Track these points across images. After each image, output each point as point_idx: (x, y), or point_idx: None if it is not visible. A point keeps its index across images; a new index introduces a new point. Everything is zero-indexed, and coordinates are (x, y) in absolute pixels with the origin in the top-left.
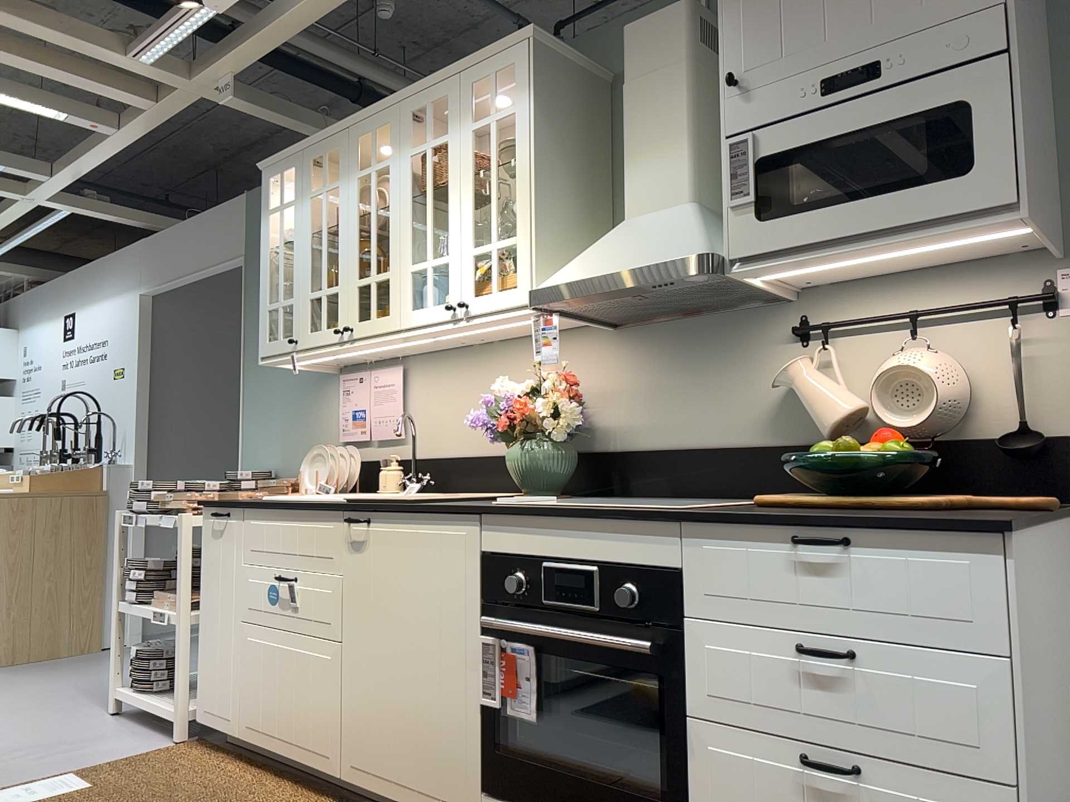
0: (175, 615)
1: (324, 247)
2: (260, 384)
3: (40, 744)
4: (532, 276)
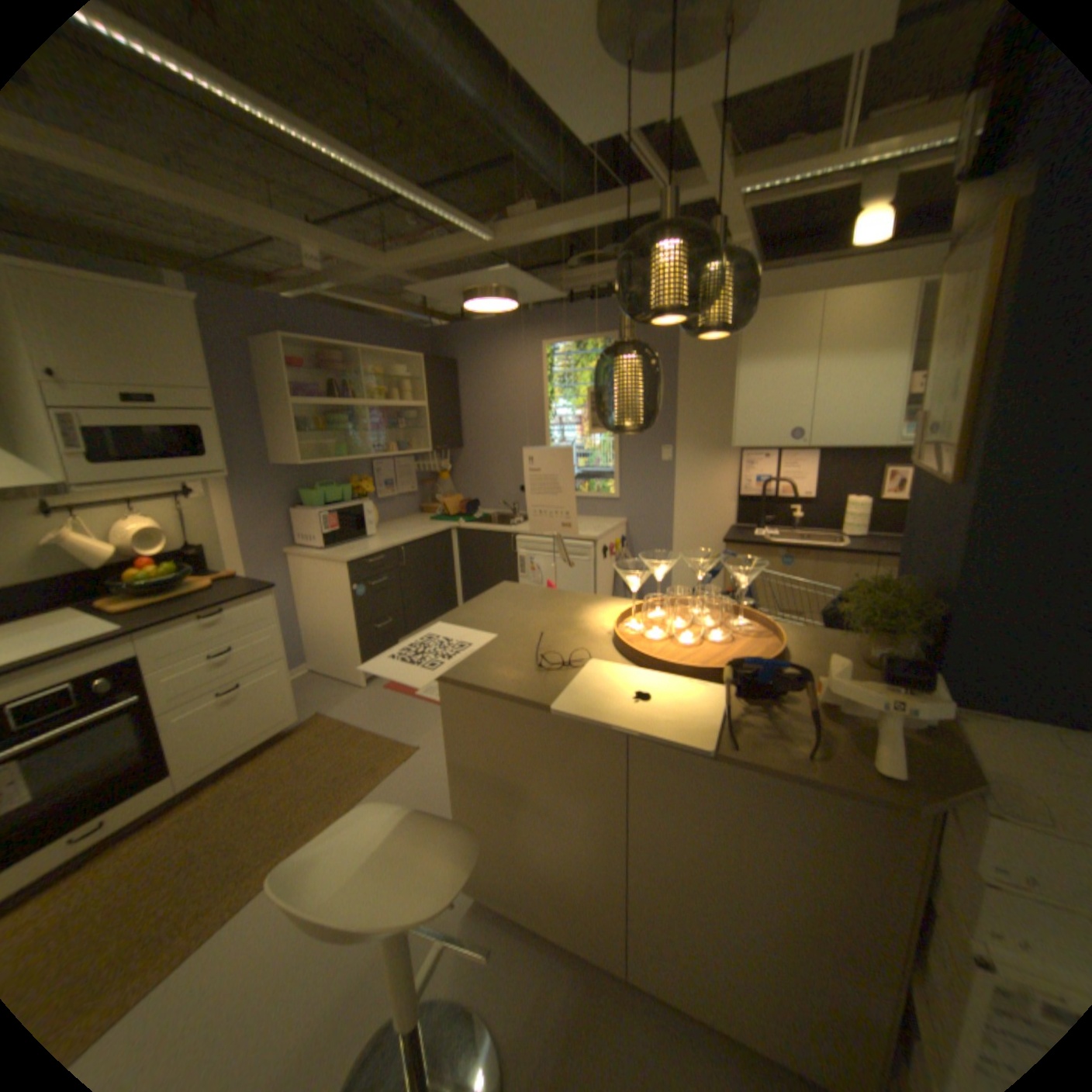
0: None
1: None
2: None
3: None
4: None
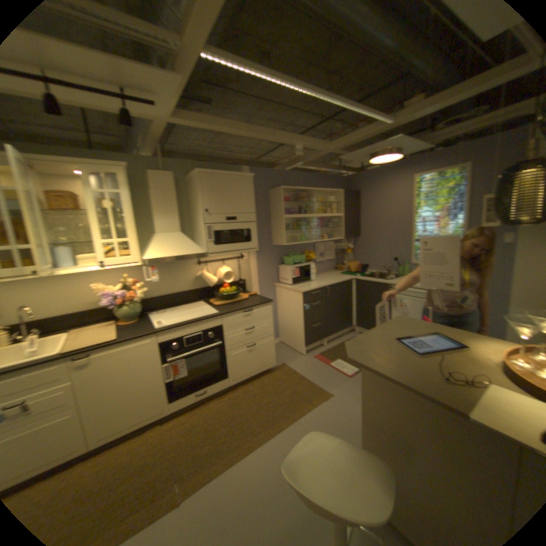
0: None
1: None
2: None
3: None
4: (137, 253)
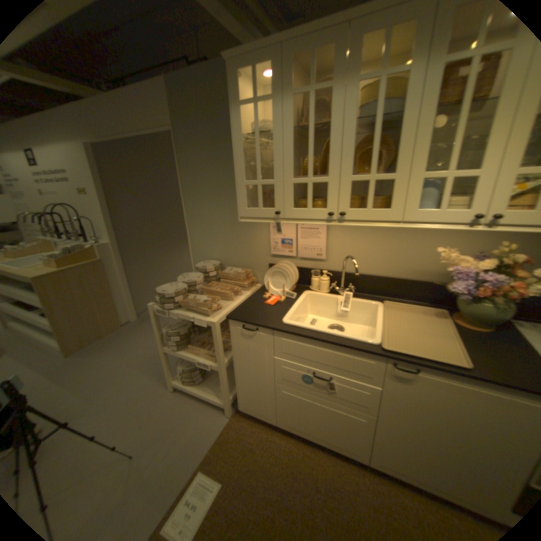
0: (215, 366)
1: (312, 142)
2: (200, 213)
3: (154, 436)
4: None
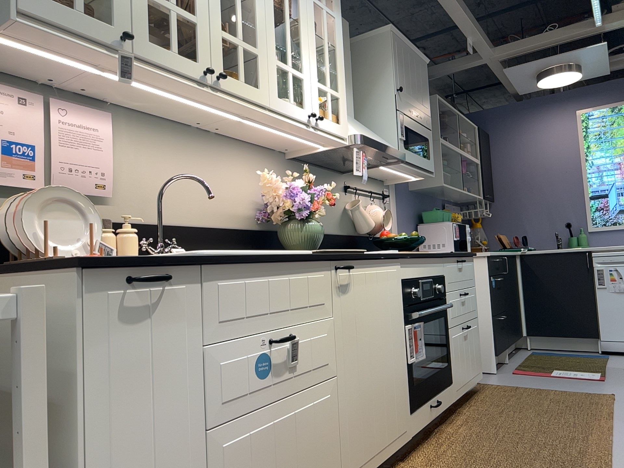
0: None
1: None
2: None
3: None
4: (347, 123)
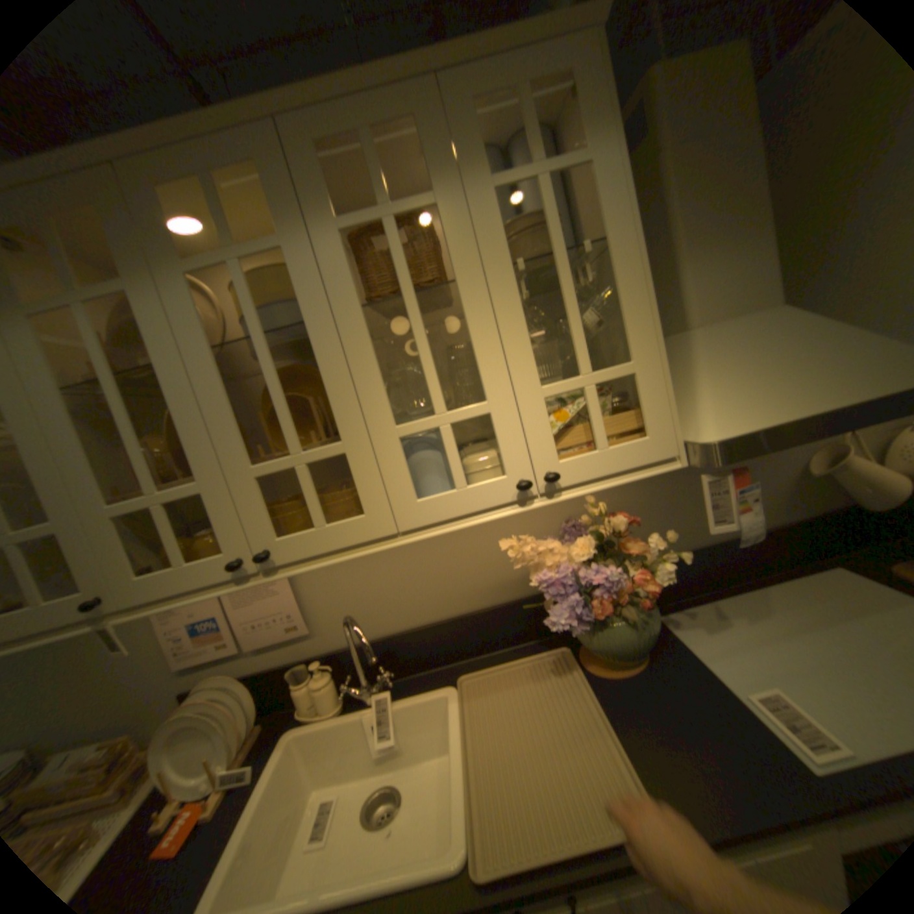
0: None
1: (117, 412)
2: None
3: None
4: (674, 418)
